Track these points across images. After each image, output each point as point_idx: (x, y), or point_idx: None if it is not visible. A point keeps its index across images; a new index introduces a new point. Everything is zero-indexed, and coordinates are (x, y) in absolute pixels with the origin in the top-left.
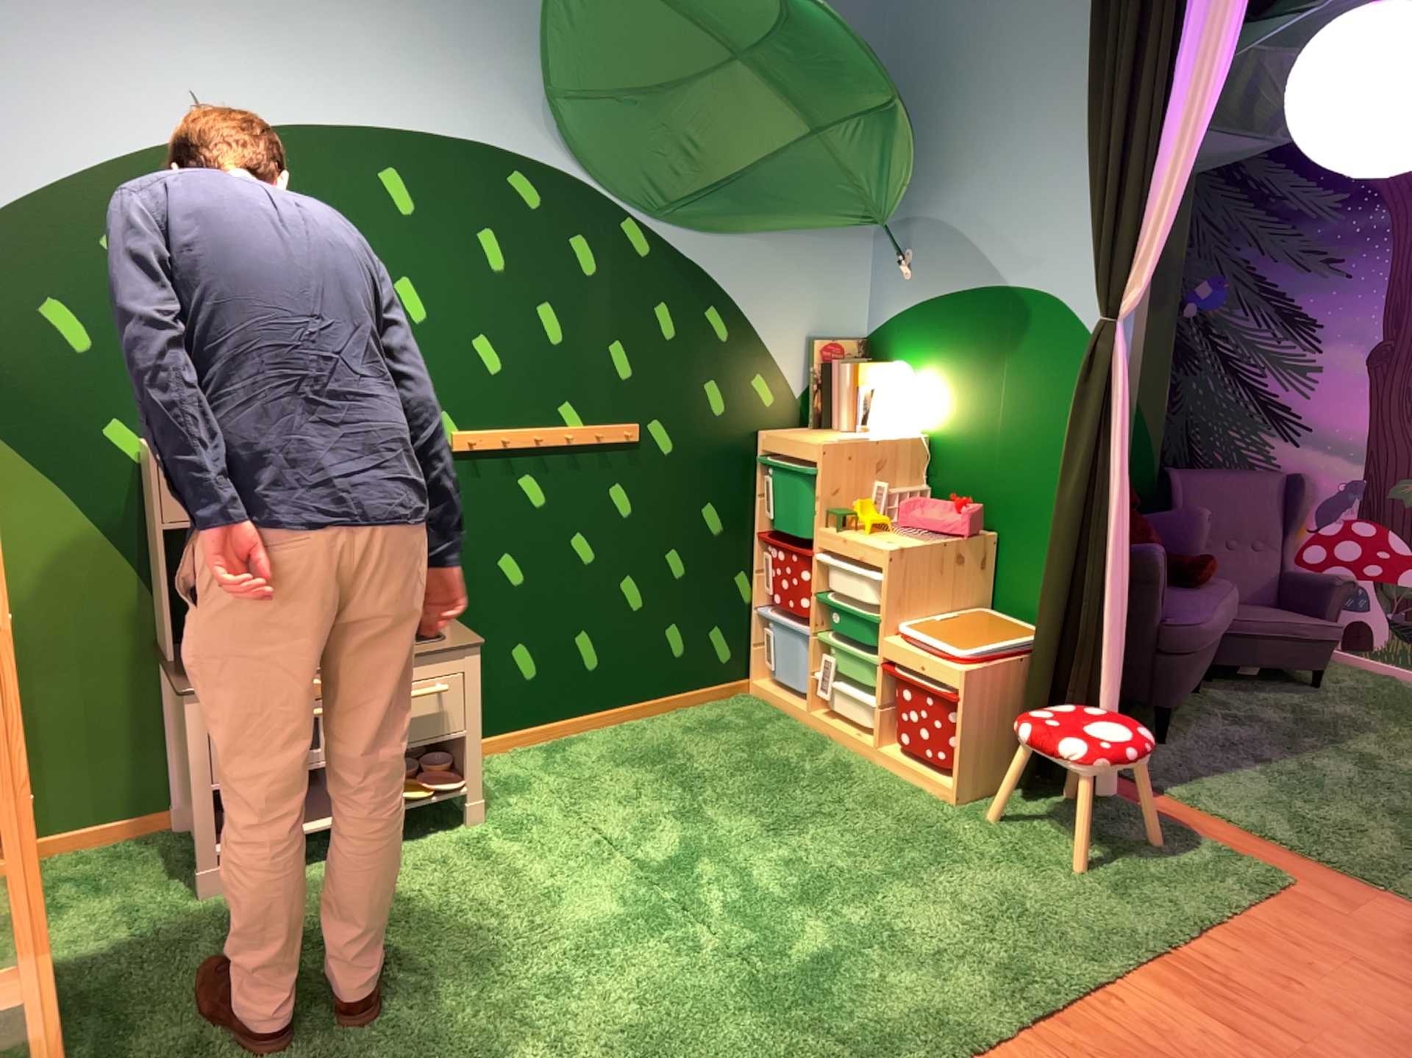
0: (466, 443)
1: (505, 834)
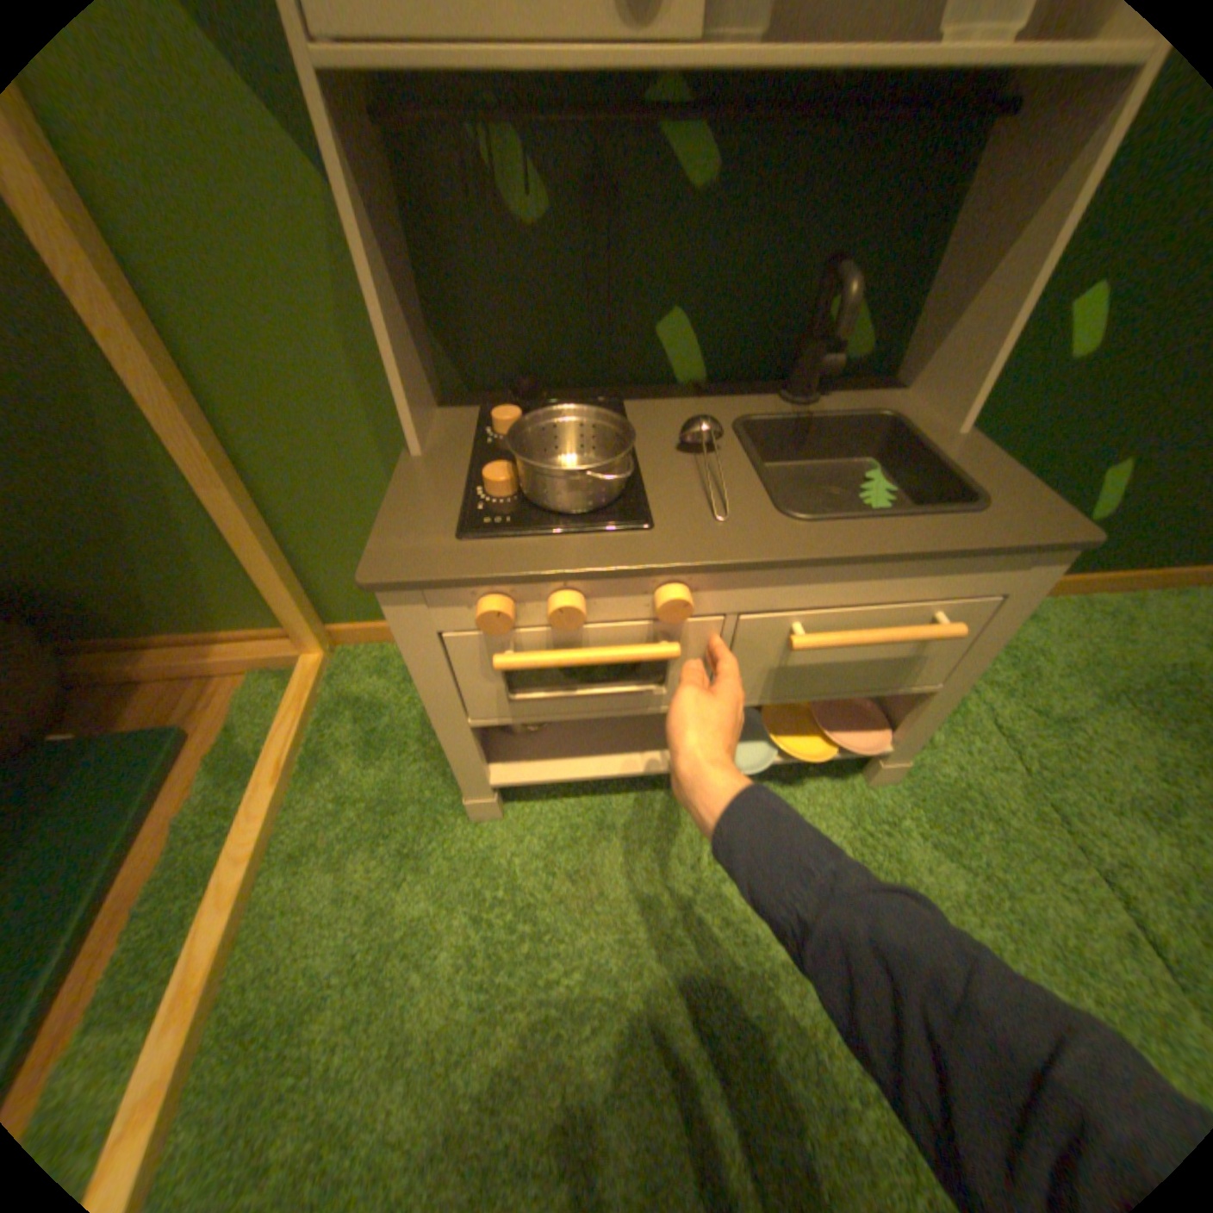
0: None
1: (935, 827)
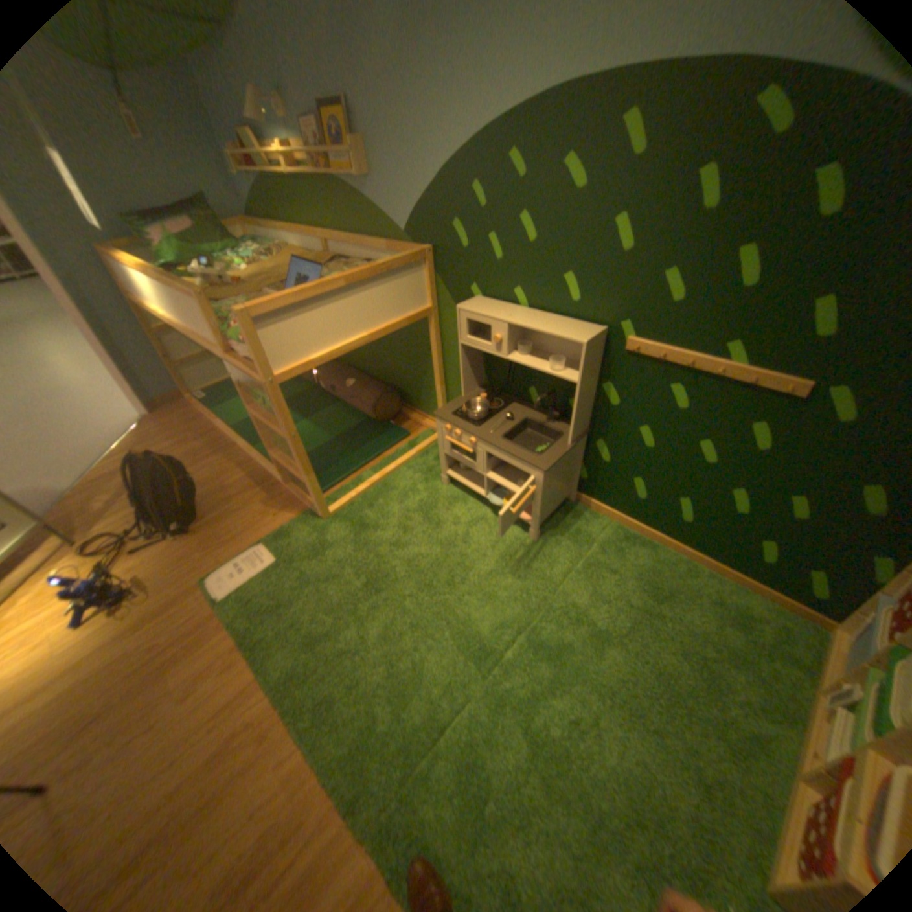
0: (633, 349)
1: (532, 555)
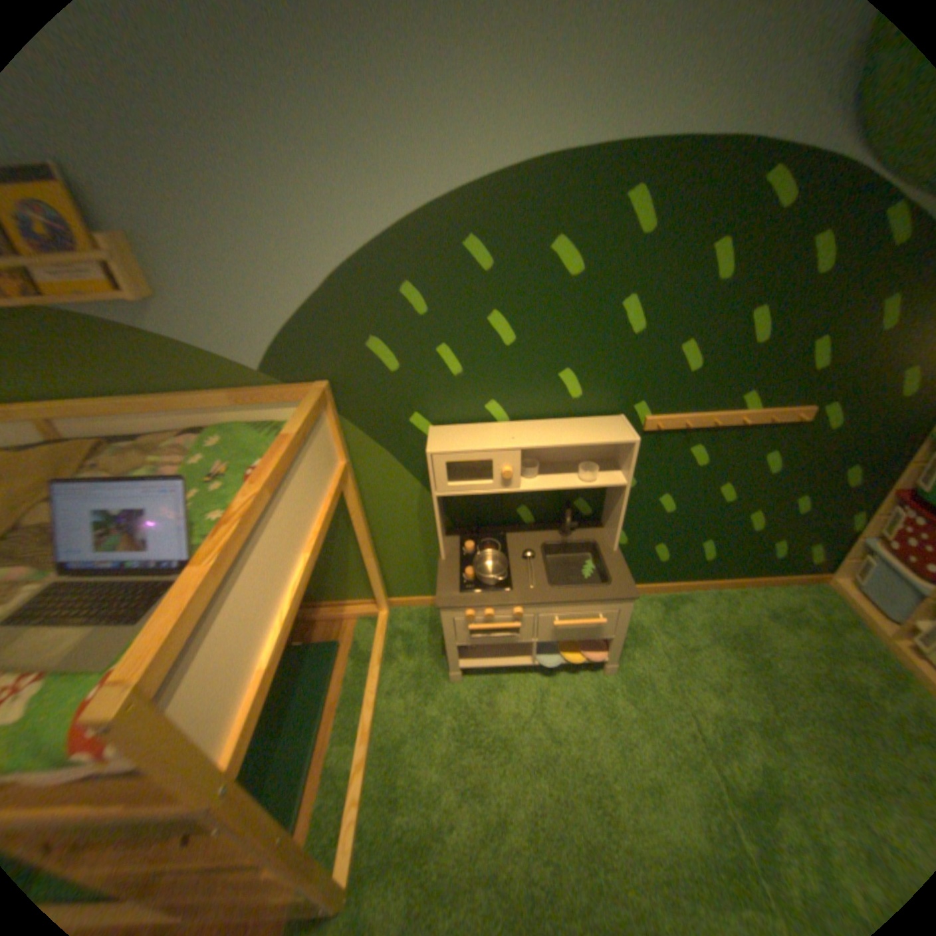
0: (655, 427)
1: (628, 693)
